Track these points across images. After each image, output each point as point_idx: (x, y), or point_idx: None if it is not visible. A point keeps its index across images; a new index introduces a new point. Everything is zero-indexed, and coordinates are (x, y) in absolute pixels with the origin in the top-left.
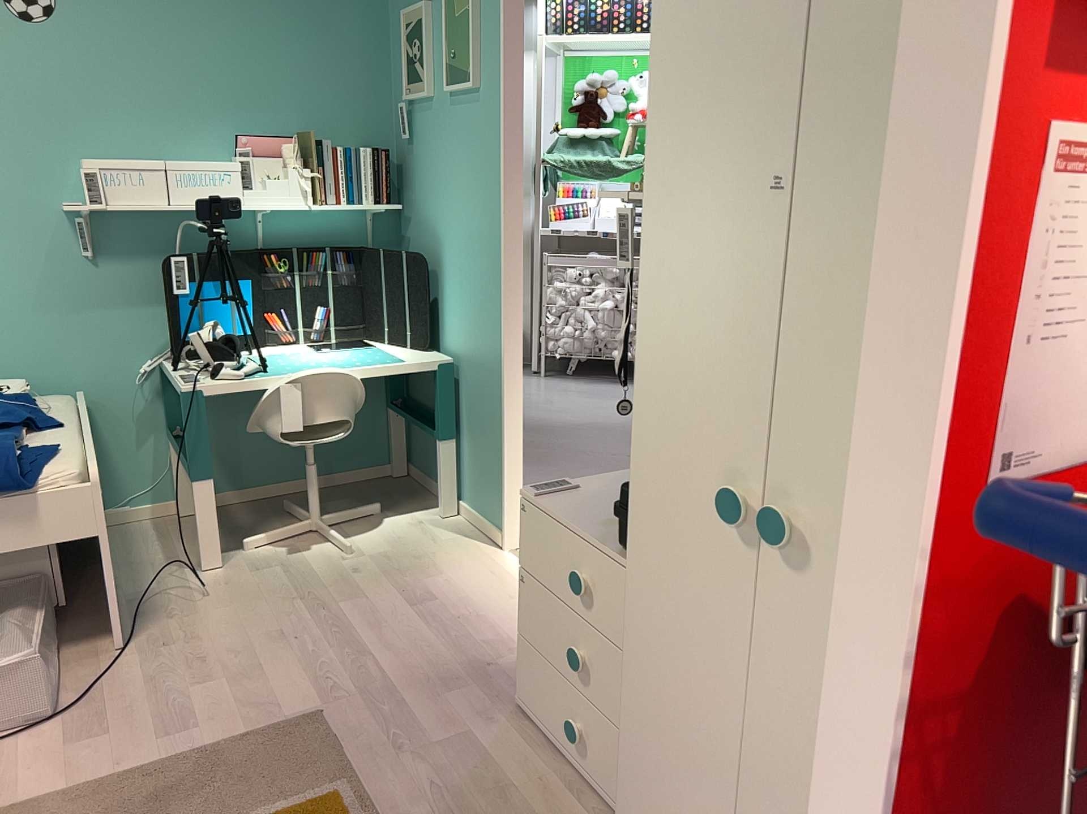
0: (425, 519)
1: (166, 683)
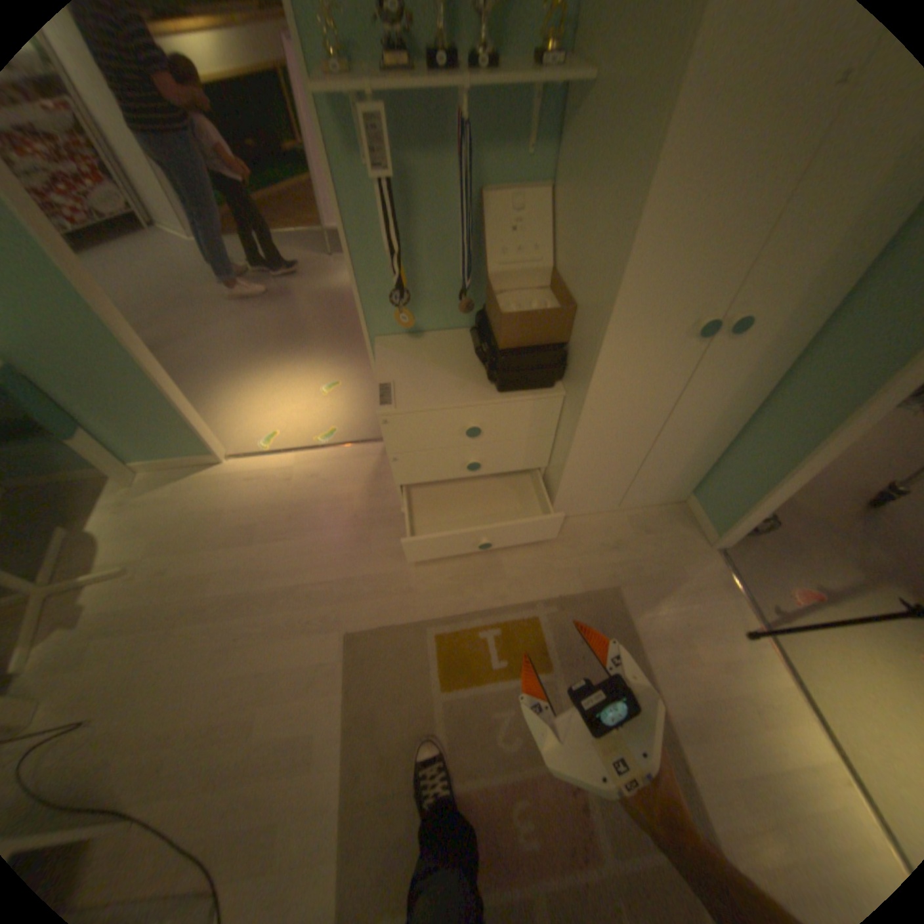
0: (118, 499)
1: (229, 765)
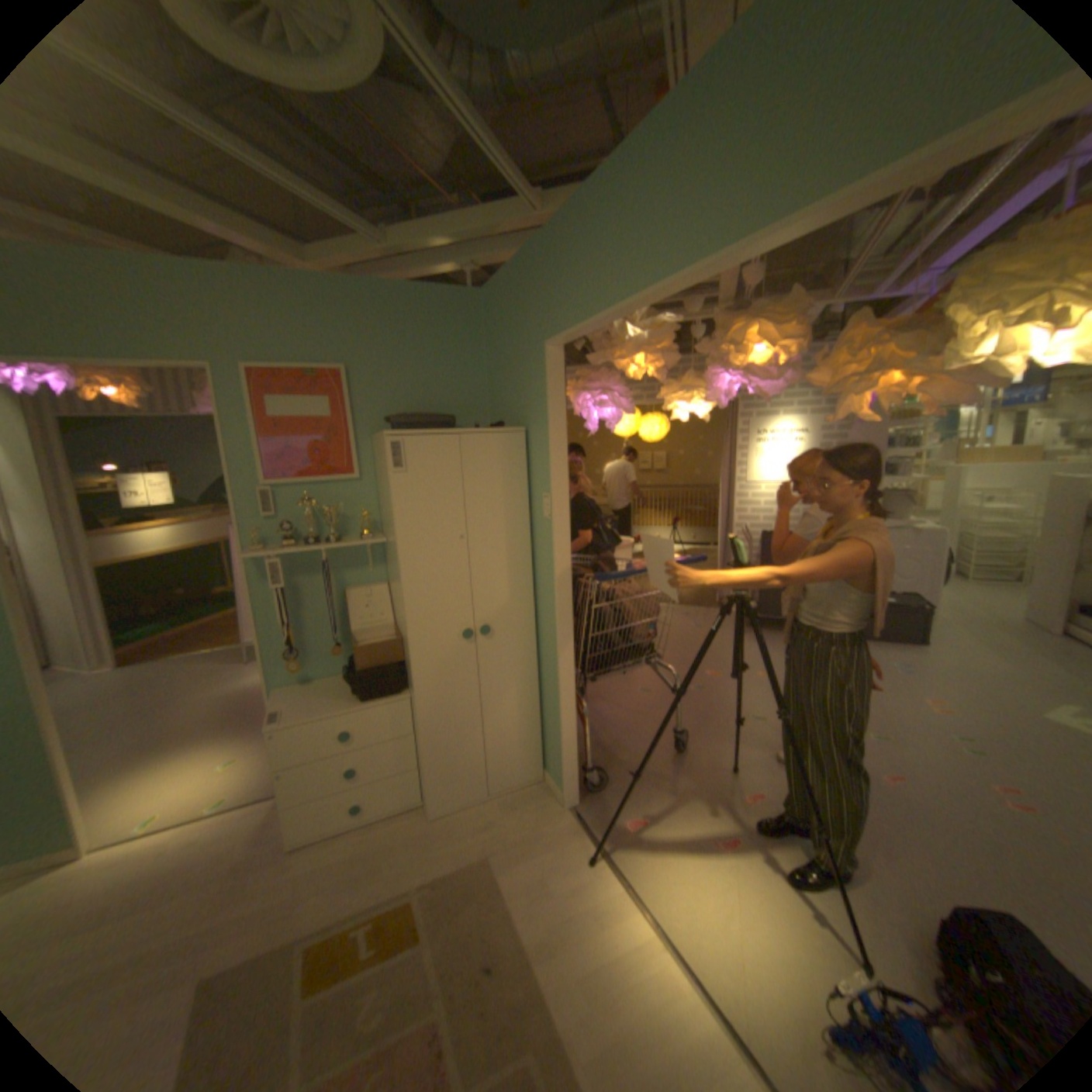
0: None
1: None
